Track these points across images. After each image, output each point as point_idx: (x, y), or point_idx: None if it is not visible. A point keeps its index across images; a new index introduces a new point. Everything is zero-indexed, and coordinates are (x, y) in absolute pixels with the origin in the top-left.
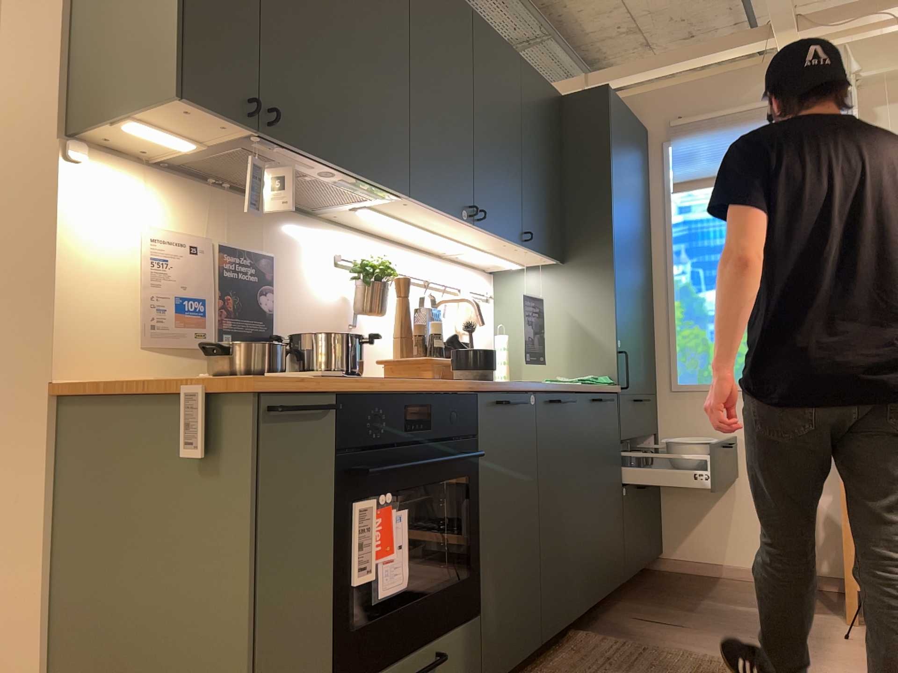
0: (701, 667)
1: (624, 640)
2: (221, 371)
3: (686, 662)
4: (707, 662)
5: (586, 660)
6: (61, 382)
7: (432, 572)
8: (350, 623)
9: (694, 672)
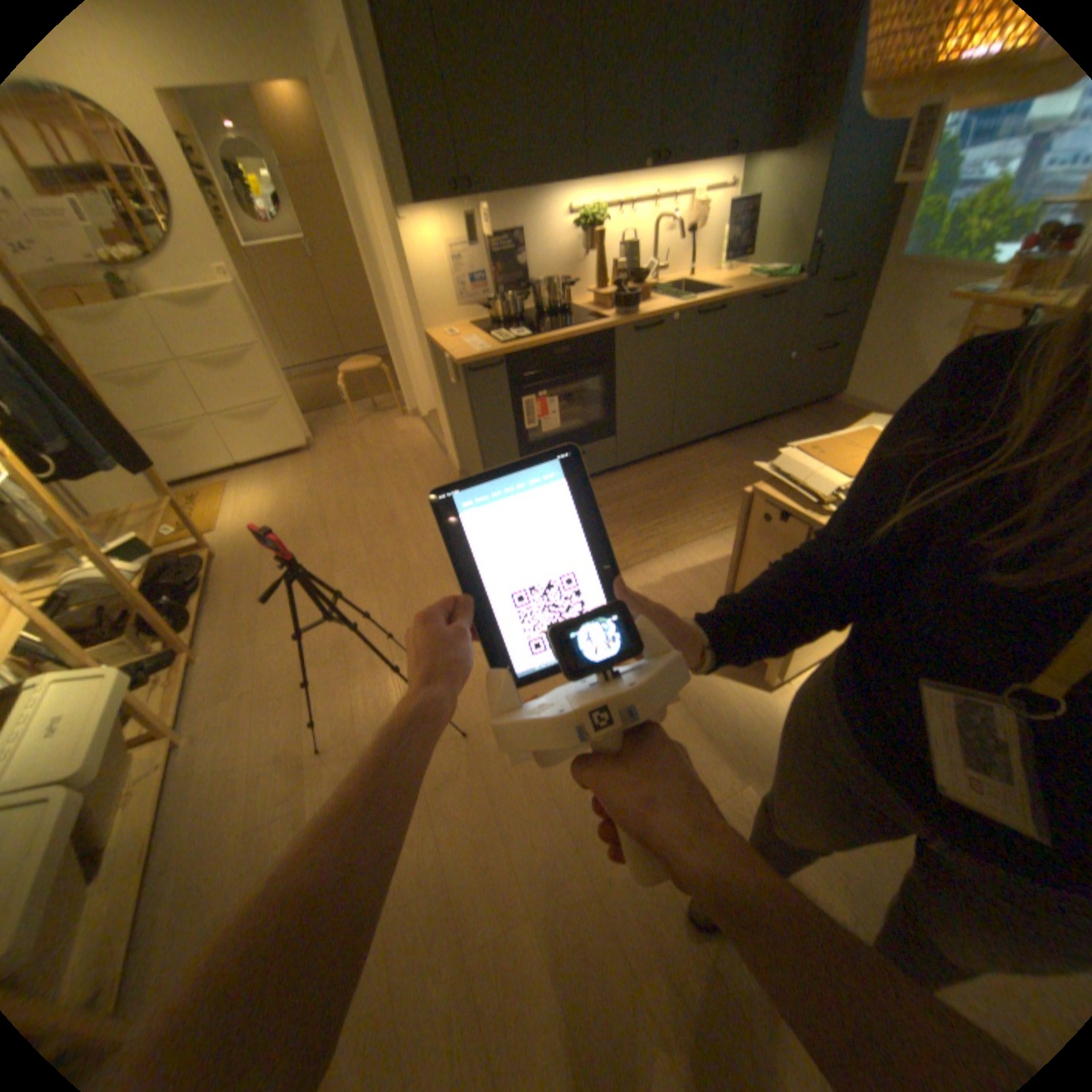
0: (752, 475)
1: (733, 451)
2: (490, 317)
3: (747, 470)
4: (759, 473)
5: (697, 458)
6: (426, 332)
7: (592, 415)
8: (532, 440)
9: (744, 476)
